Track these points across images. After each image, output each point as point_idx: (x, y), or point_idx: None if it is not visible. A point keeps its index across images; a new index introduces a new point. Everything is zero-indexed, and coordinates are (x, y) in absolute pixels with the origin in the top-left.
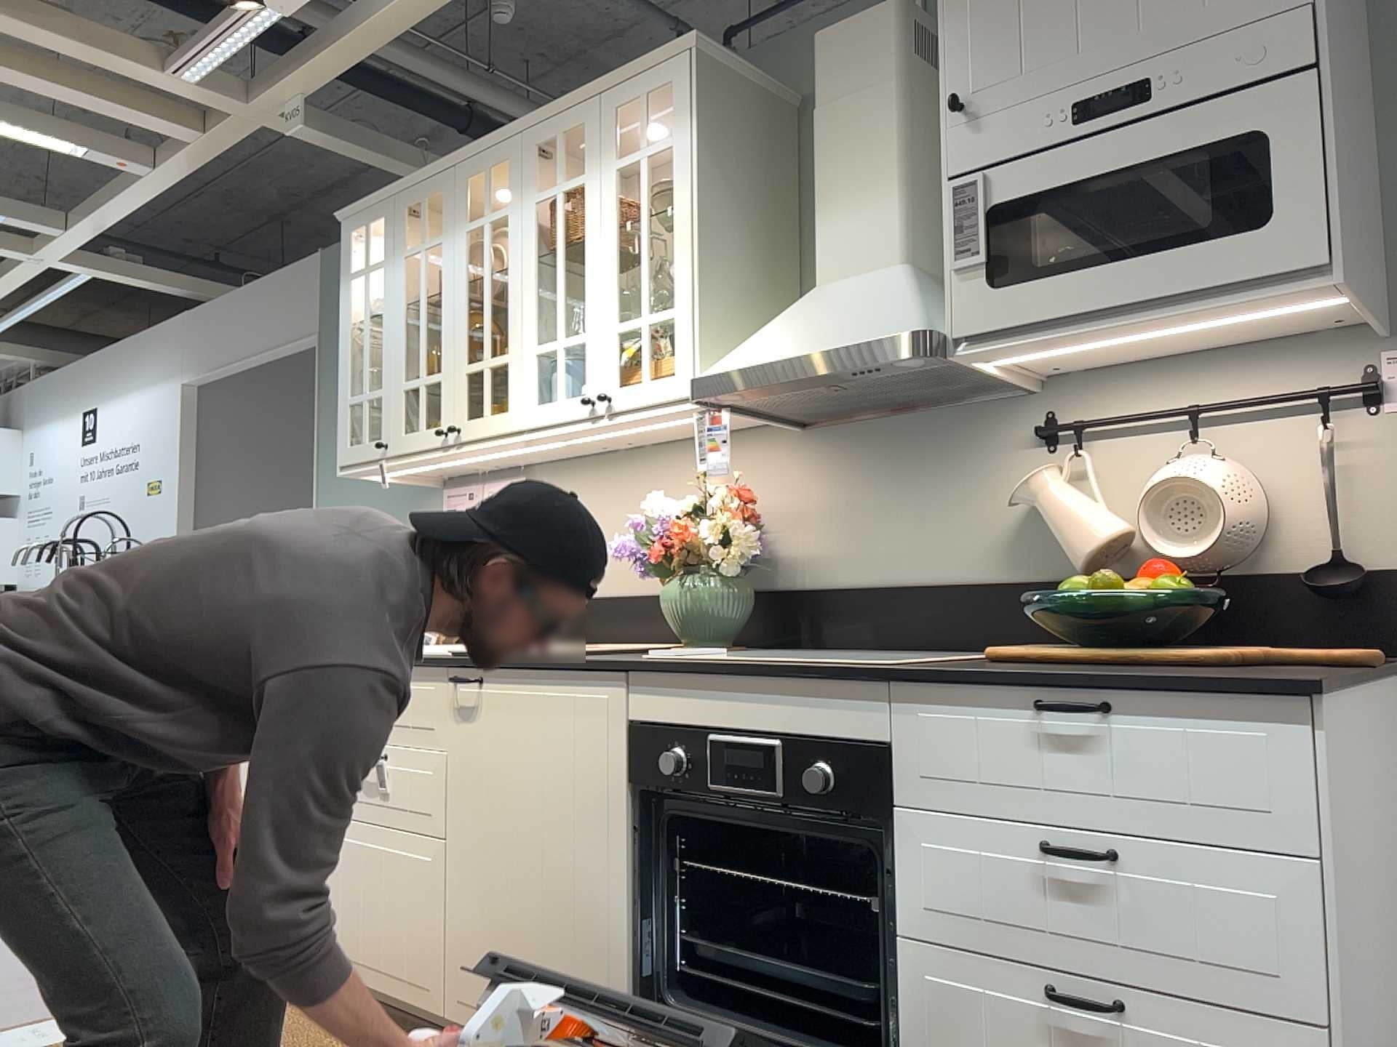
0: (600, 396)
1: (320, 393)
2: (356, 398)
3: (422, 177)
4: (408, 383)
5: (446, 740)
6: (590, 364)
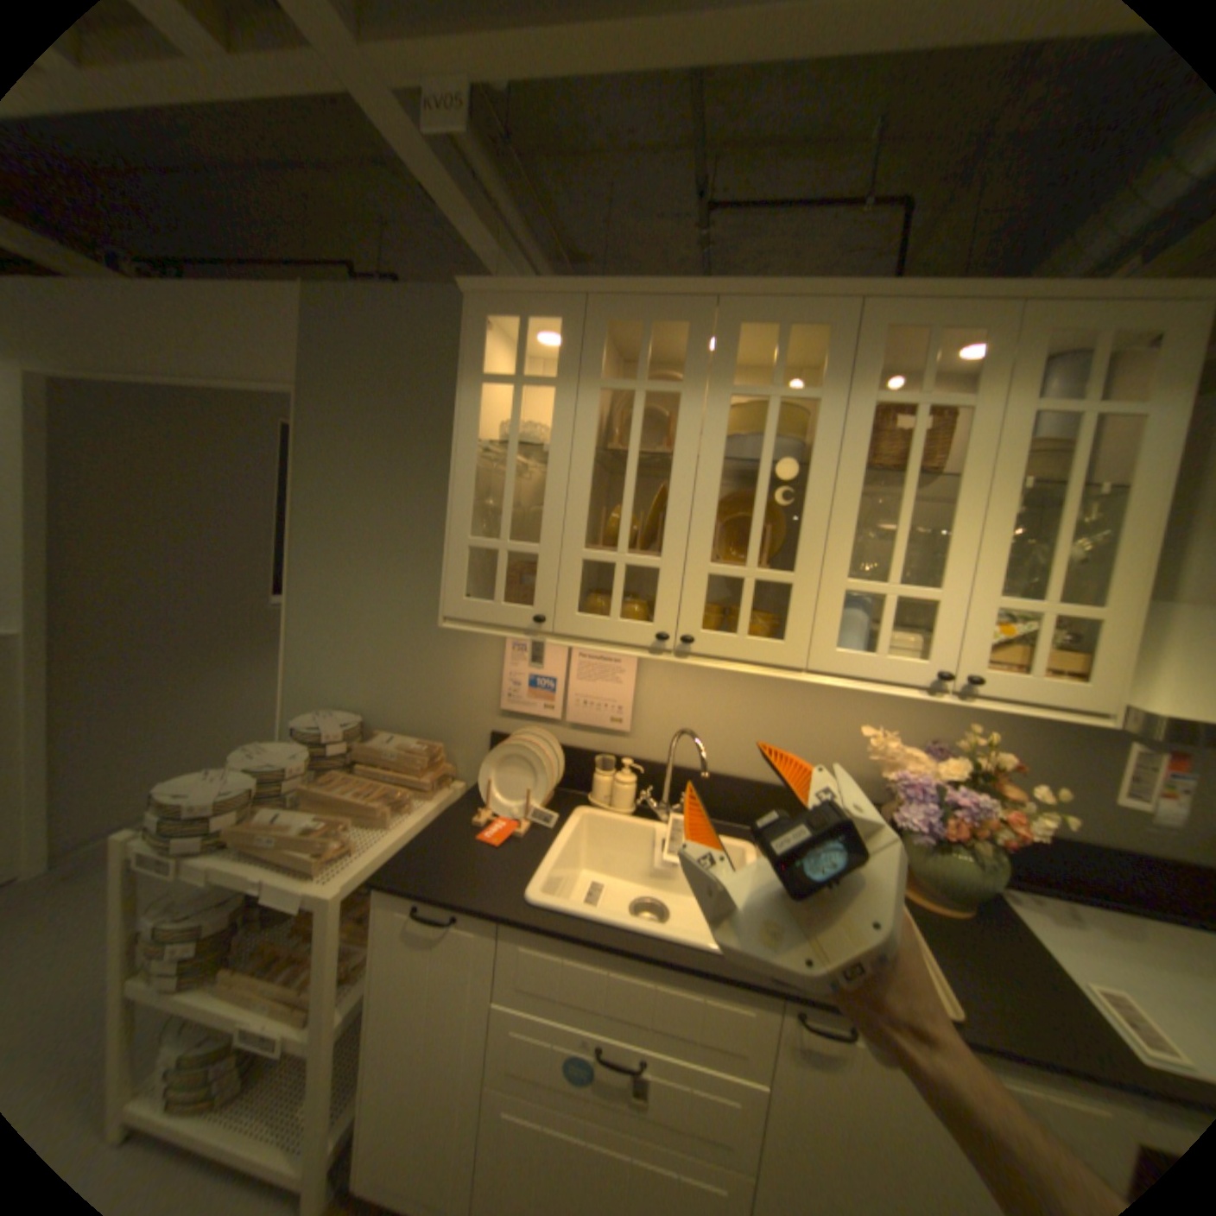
0: (980, 683)
1: (297, 456)
2: (485, 541)
3: (653, 286)
4: (594, 553)
5: (774, 1077)
6: (946, 630)
